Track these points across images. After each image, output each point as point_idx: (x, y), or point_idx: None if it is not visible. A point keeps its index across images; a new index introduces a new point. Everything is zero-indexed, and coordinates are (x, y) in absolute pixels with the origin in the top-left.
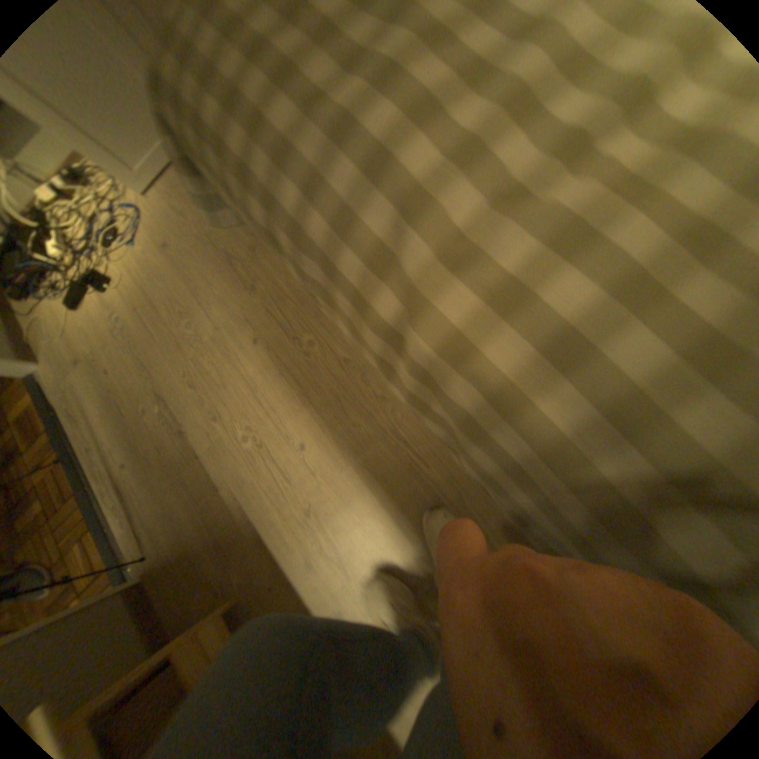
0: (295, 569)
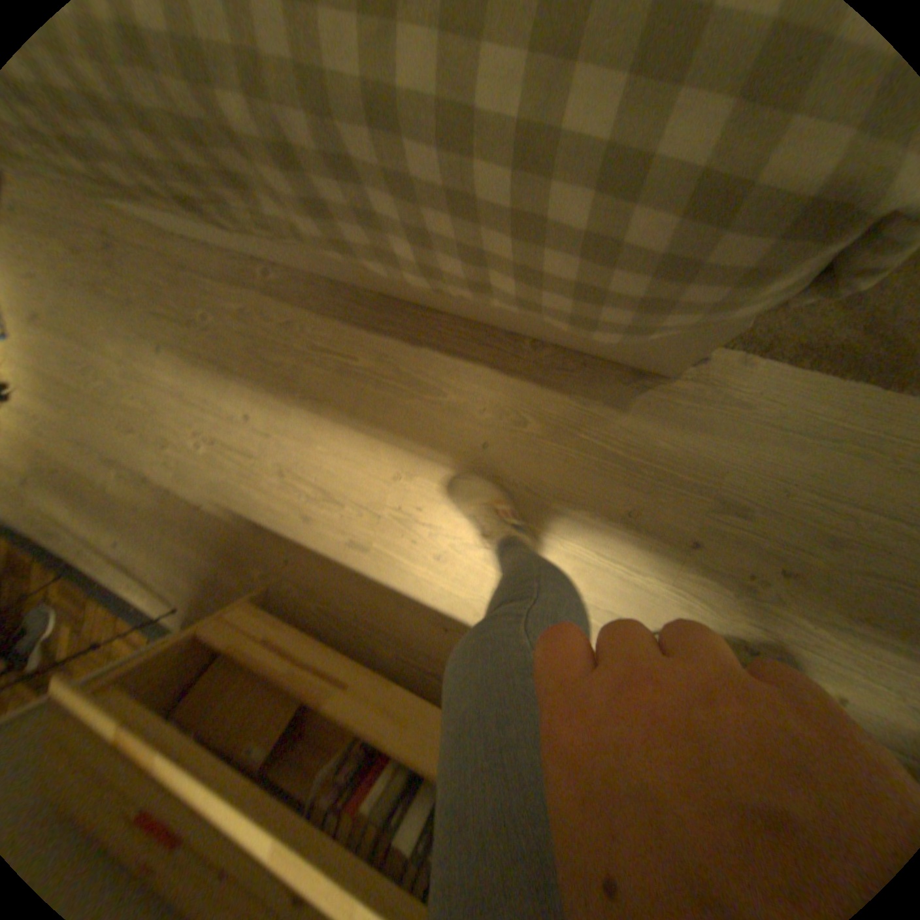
0: (299, 529)
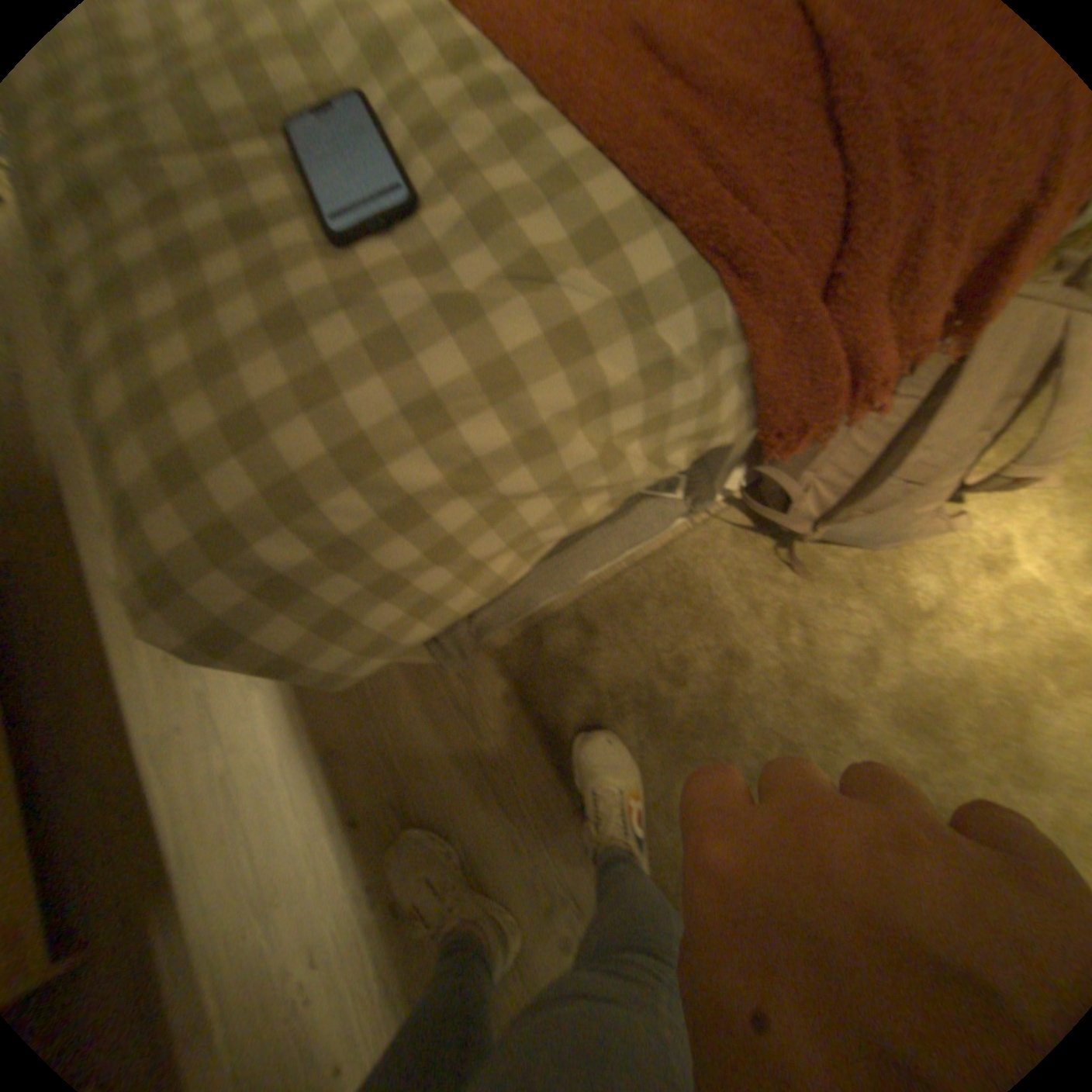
0: (81, 533)
